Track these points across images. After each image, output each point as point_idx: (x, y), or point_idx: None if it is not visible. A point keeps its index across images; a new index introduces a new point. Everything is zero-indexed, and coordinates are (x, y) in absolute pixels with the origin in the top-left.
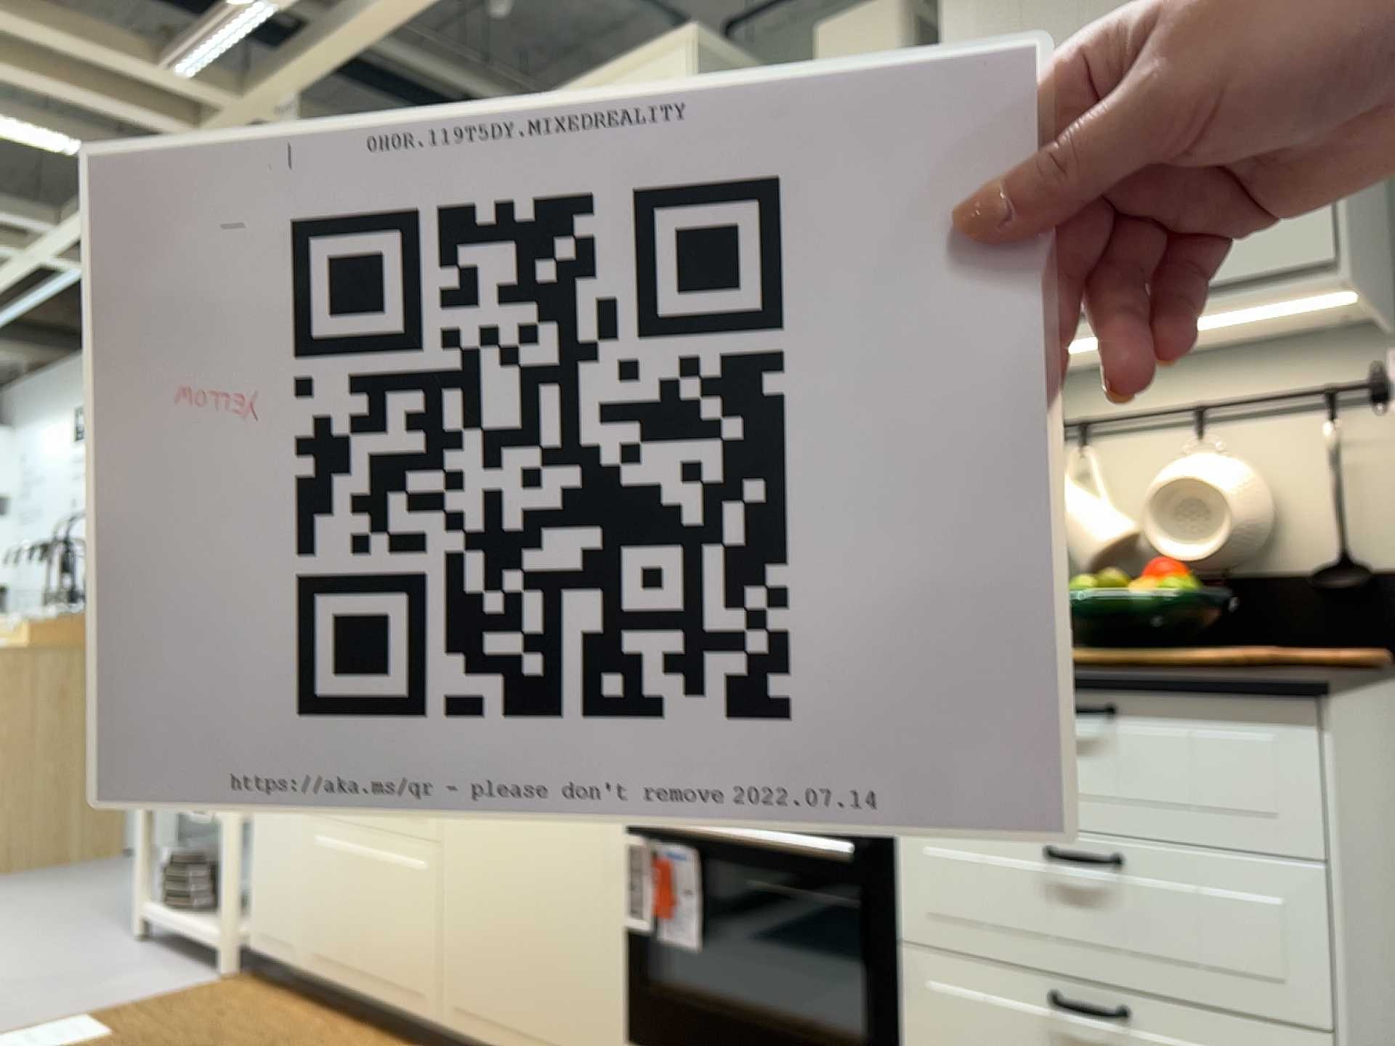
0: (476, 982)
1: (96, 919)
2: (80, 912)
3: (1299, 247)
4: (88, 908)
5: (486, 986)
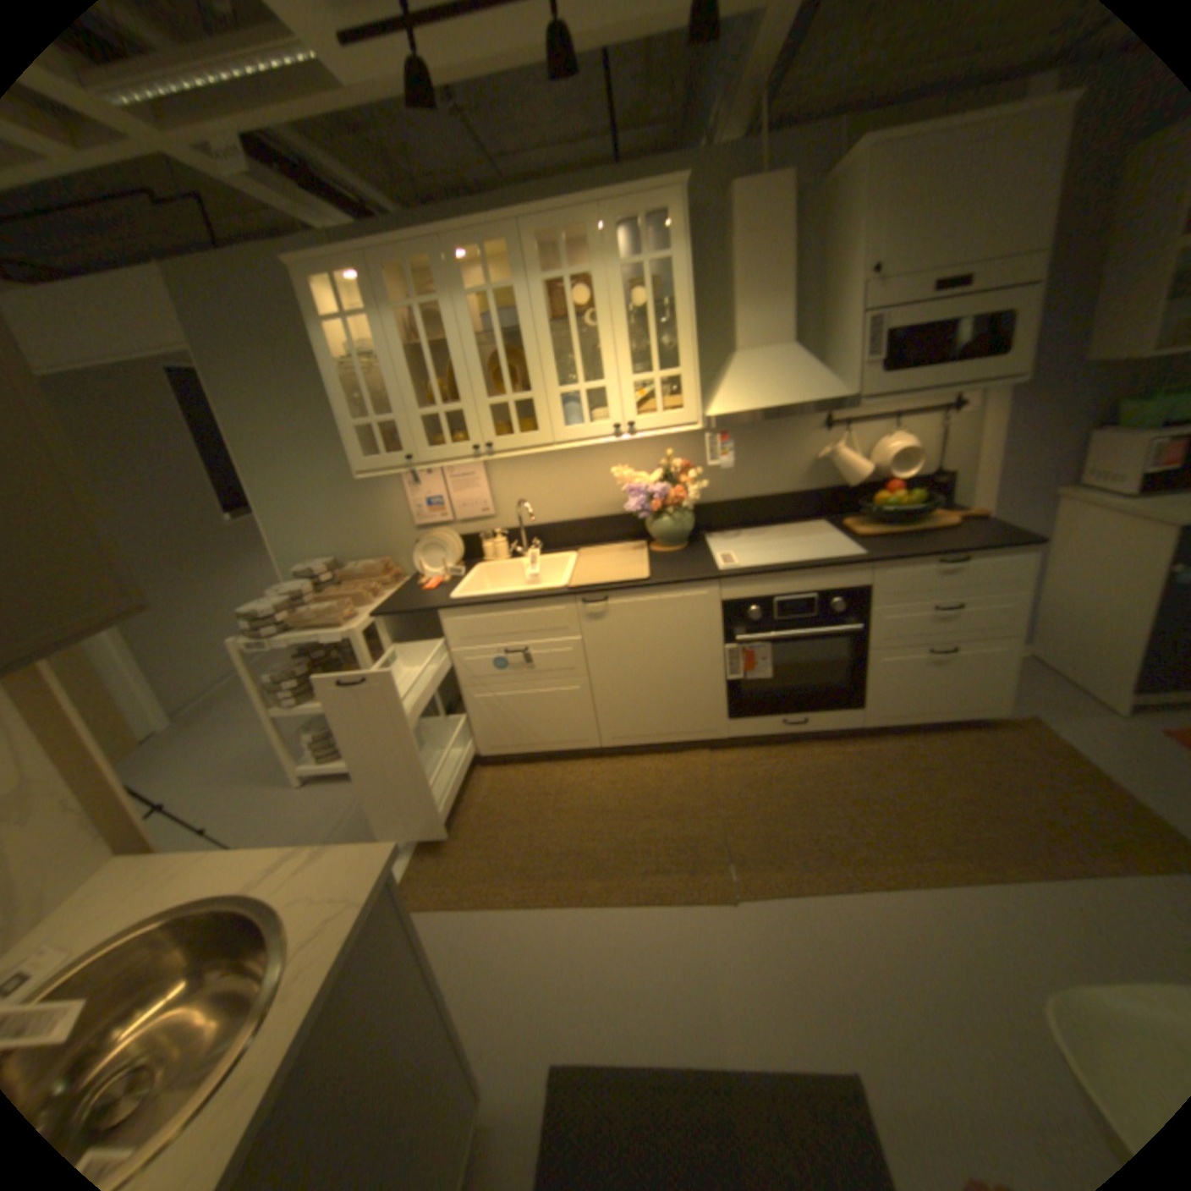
0: (629, 724)
1: (238, 789)
2: (215, 790)
3: (1018, 367)
4: (214, 786)
5: (636, 723)
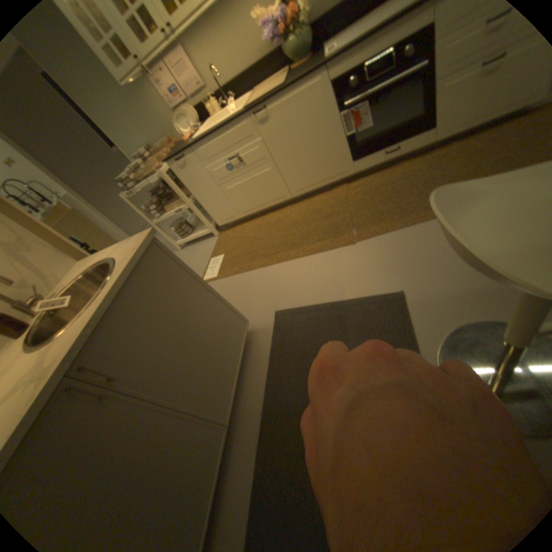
0: (301, 180)
1: None
2: None
3: None
4: None
5: (305, 179)
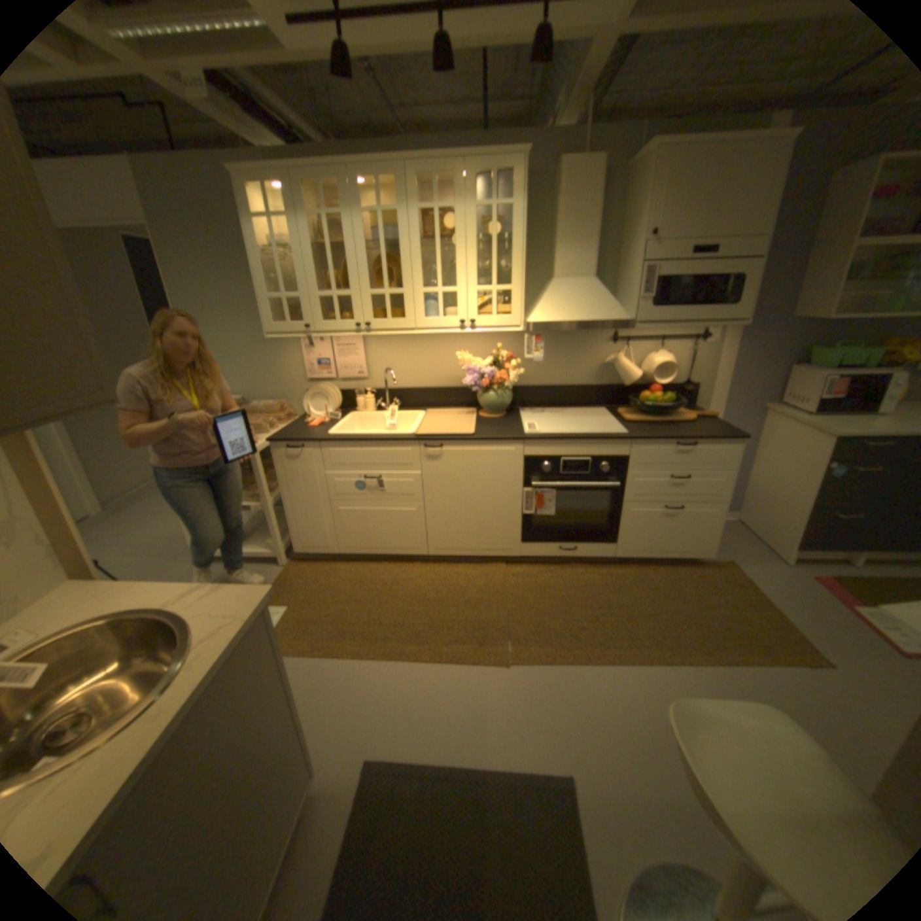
0: (449, 539)
1: (150, 562)
2: (131, 562)
3: (743, 314)
4: (131, 559)
5: (454, 539)
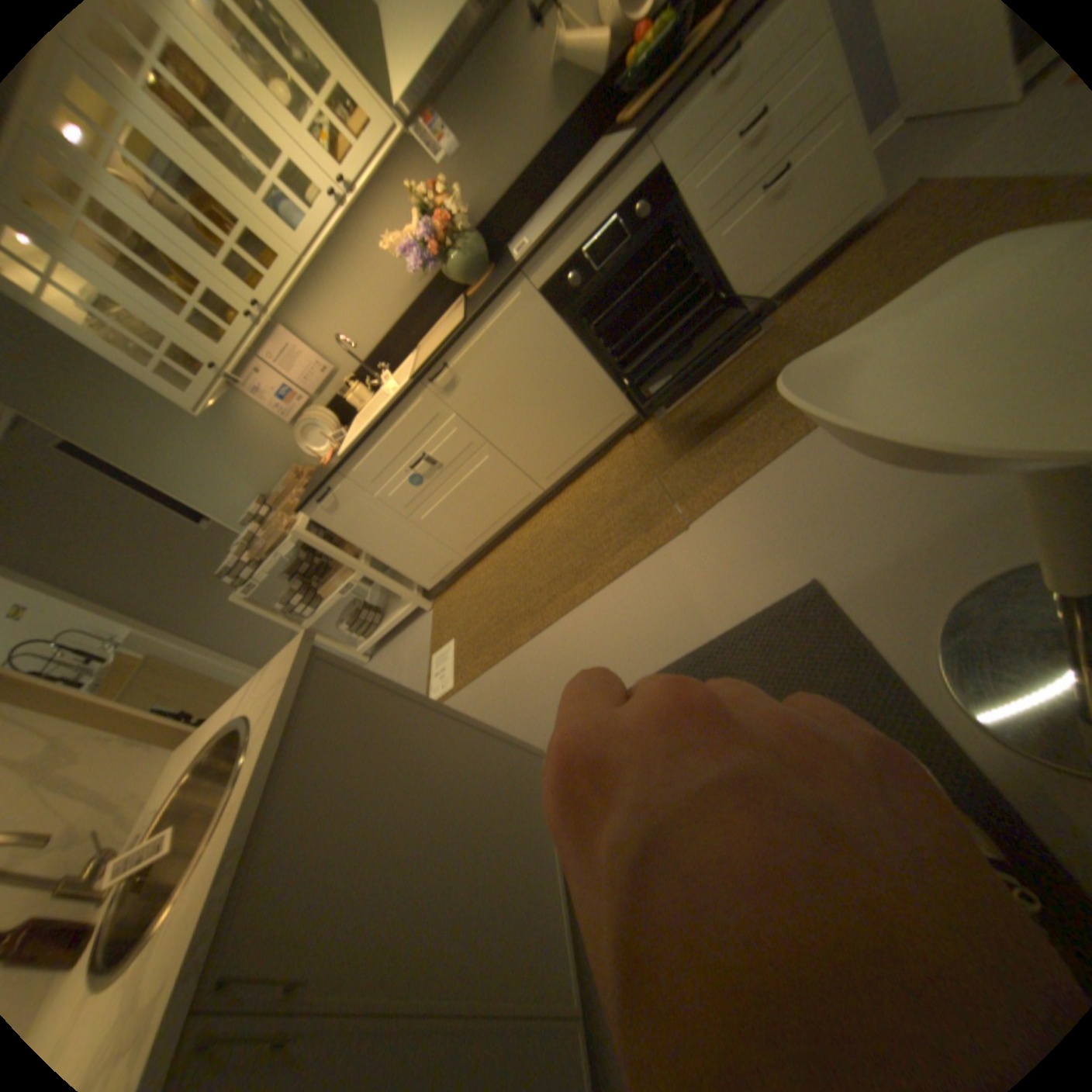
0: (549, 457)
1: None
2: None
3: None
4: None
5: (555, 452)
